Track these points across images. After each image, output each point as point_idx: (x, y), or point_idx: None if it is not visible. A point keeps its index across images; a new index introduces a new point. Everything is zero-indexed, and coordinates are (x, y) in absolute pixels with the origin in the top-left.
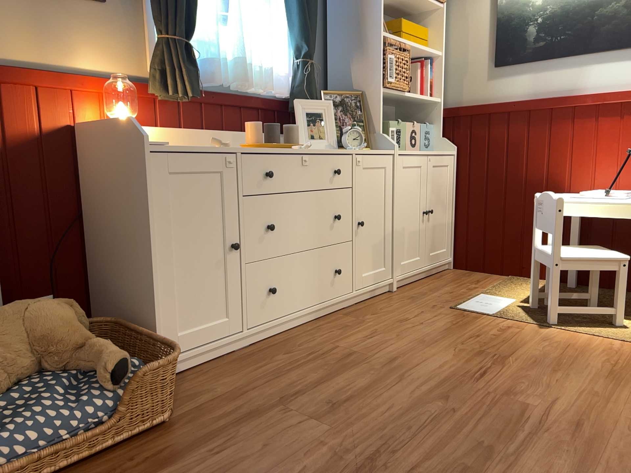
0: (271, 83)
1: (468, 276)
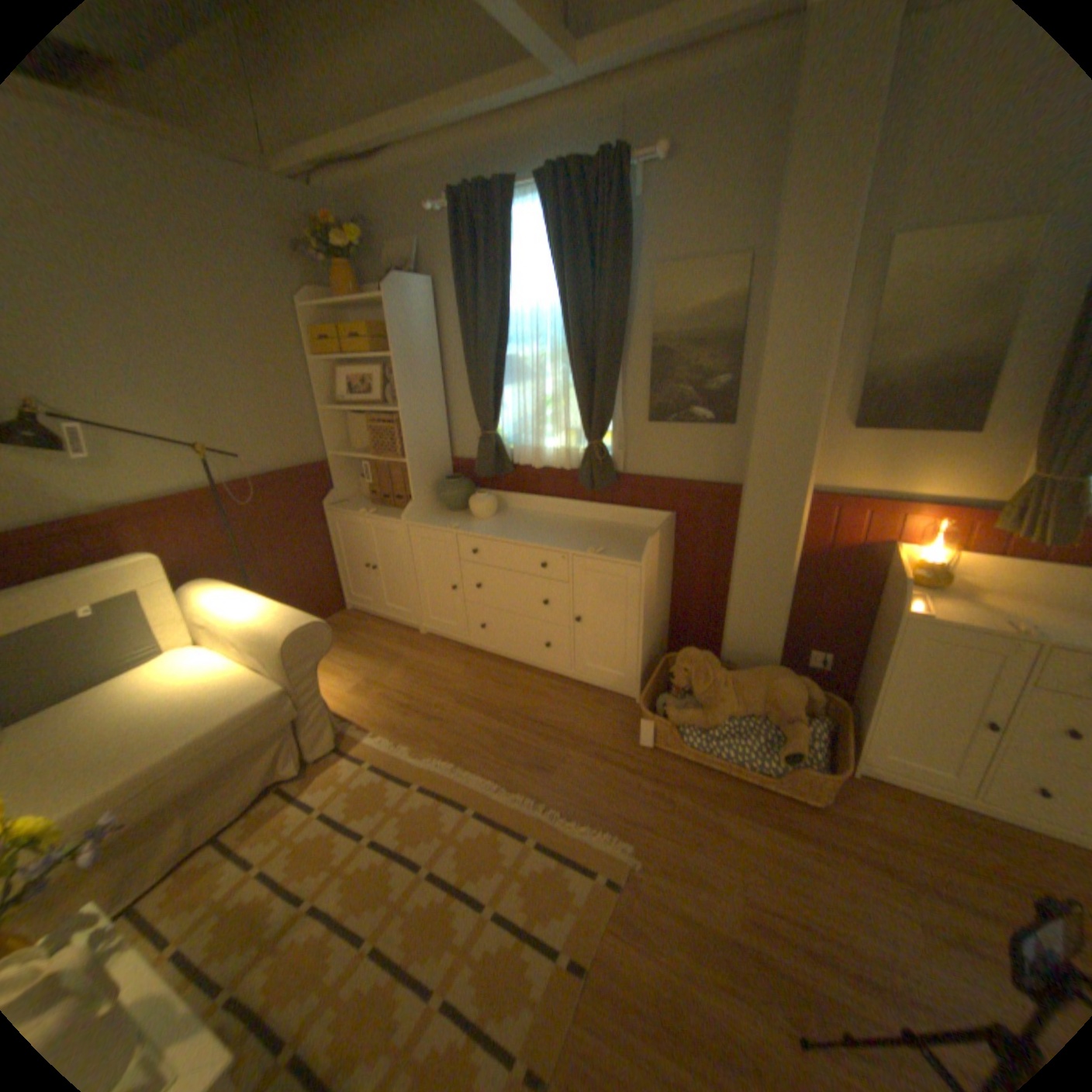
0: None
1: None
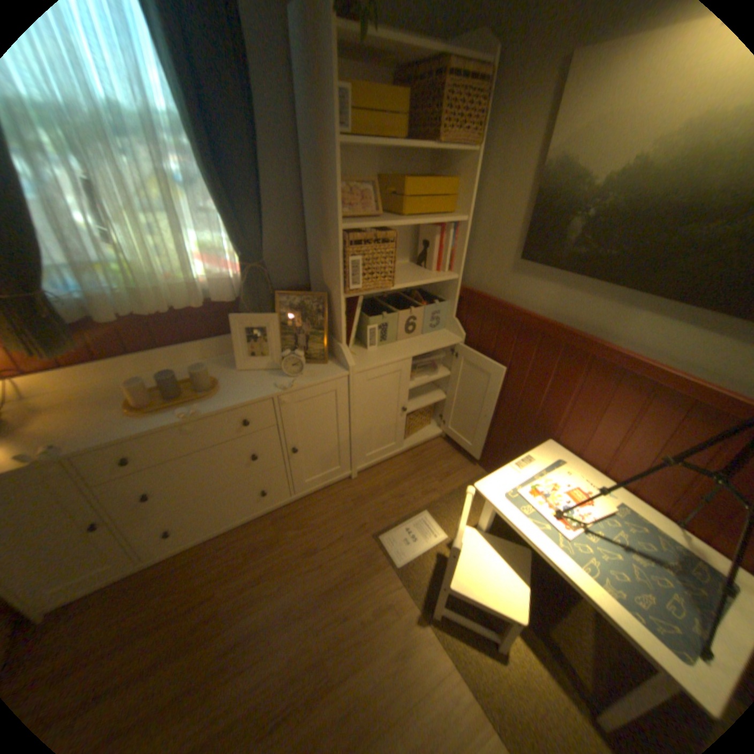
0: (214, 286)
1: (446, 461)
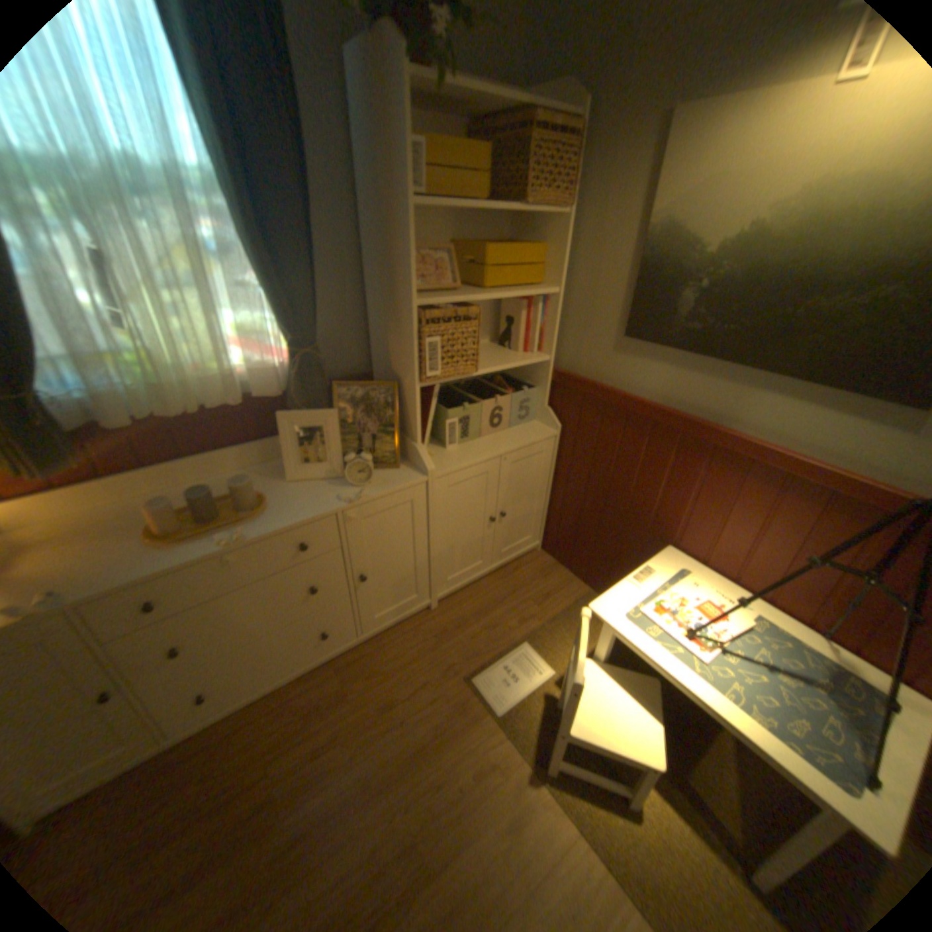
0: (255, 377)
1: (544, 580)
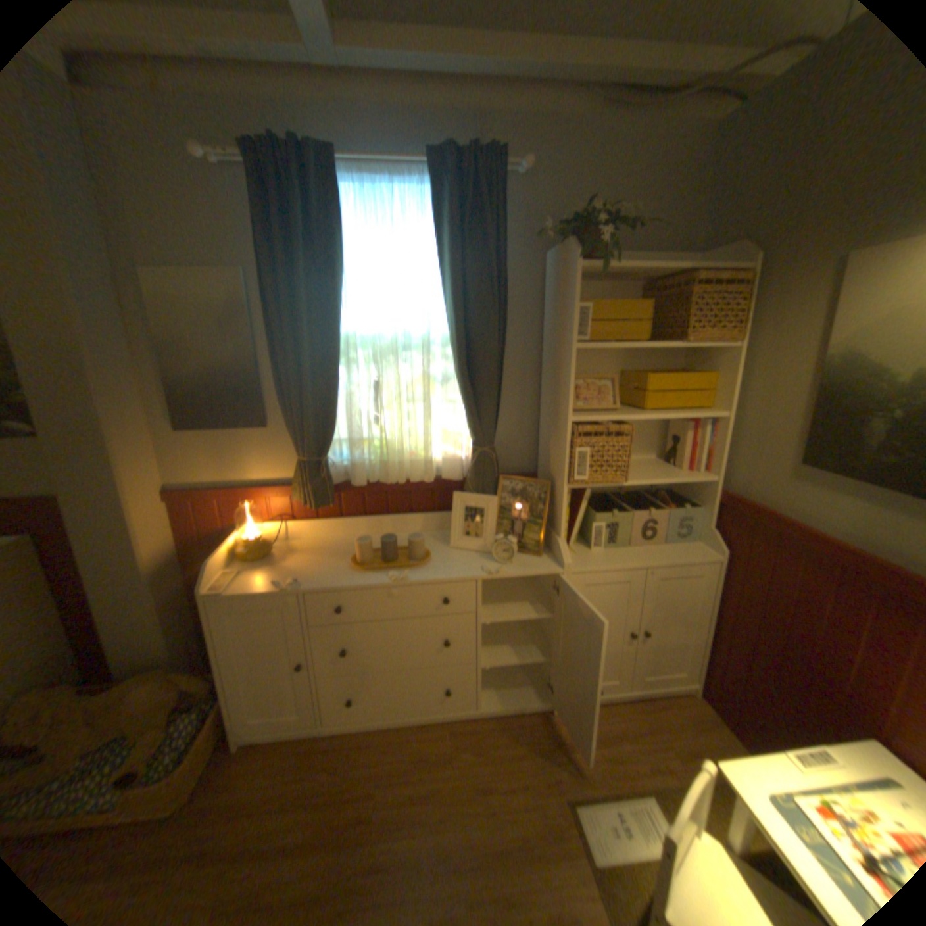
0: (445, 465)
1: (698, 737)
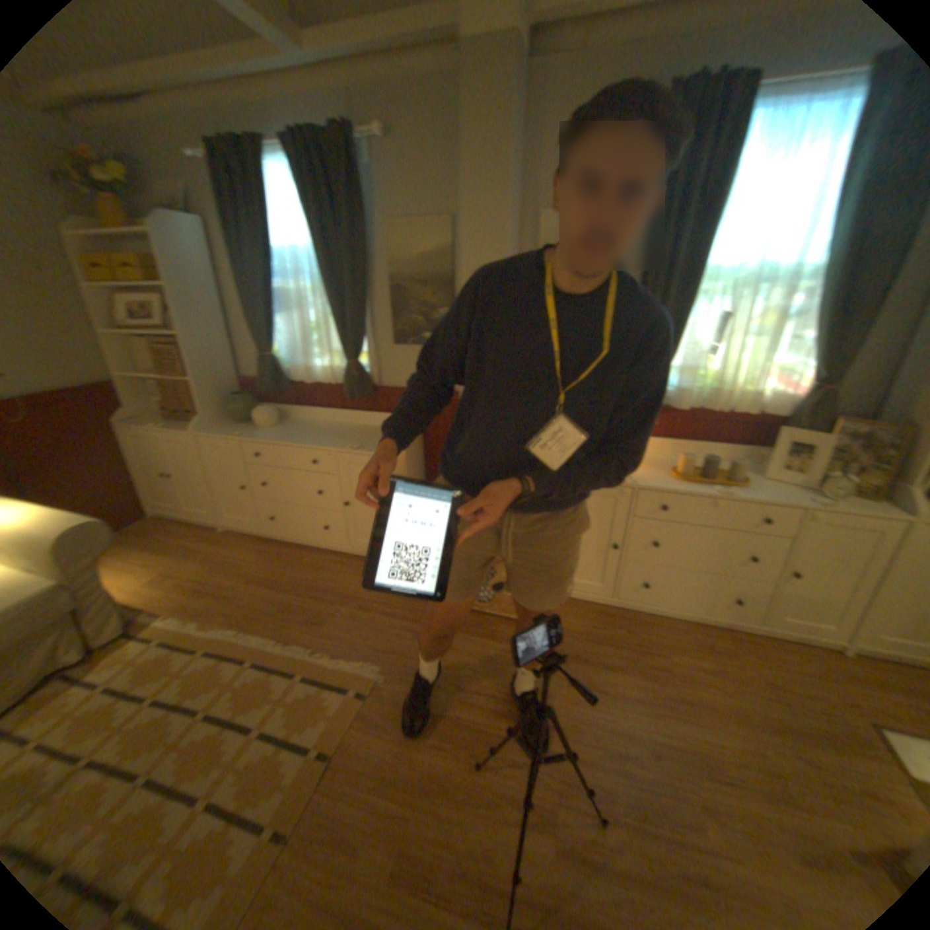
0: (770, 401)
1: None
